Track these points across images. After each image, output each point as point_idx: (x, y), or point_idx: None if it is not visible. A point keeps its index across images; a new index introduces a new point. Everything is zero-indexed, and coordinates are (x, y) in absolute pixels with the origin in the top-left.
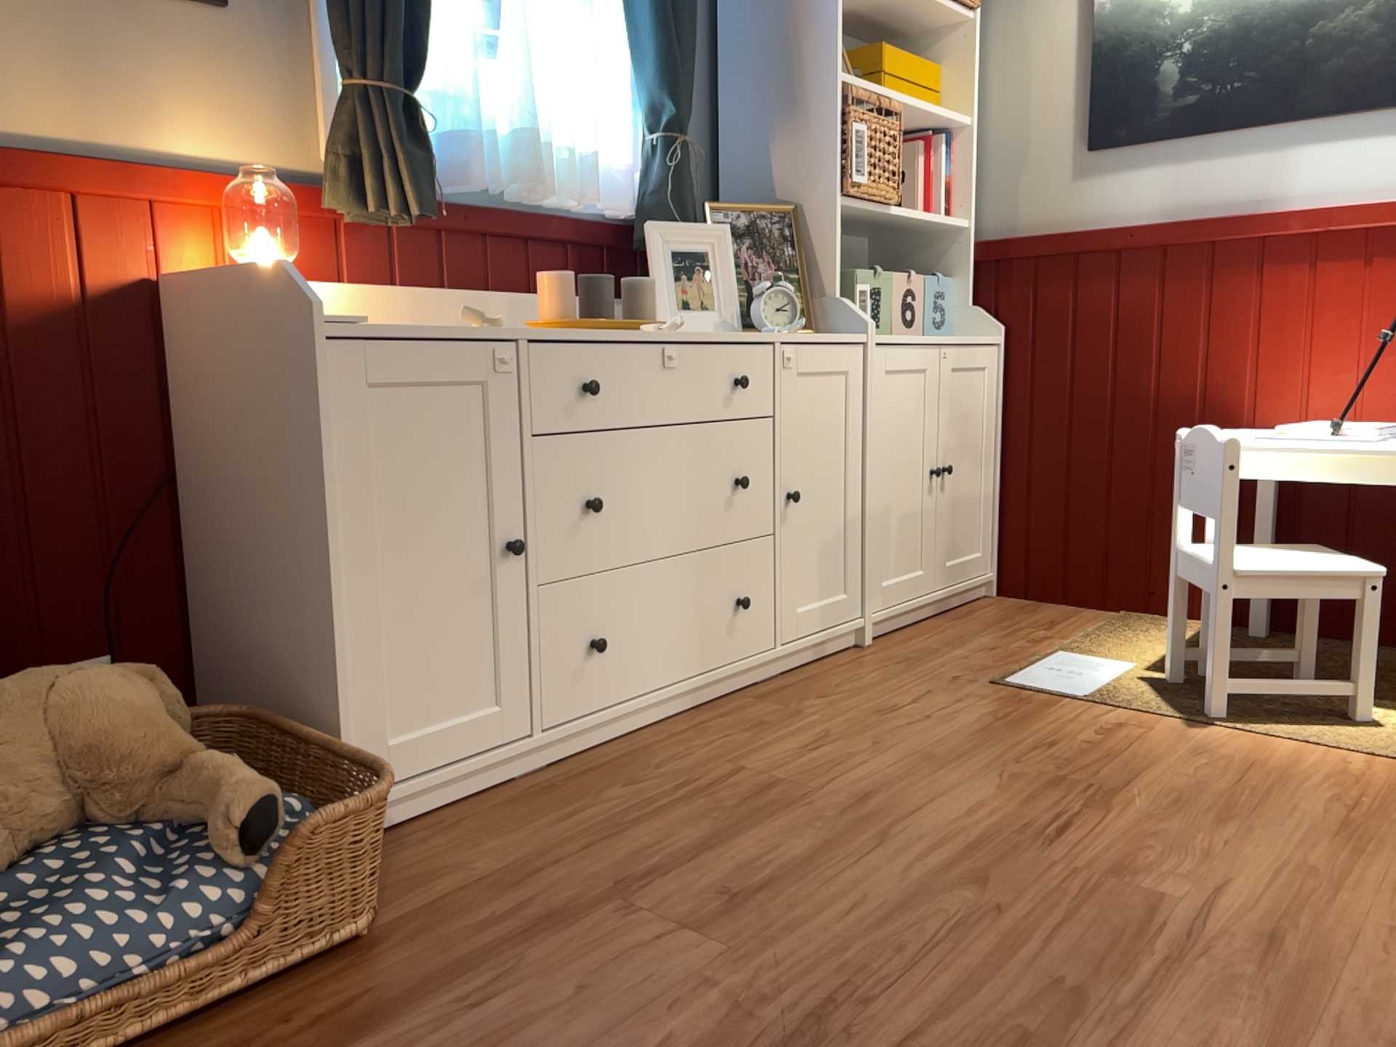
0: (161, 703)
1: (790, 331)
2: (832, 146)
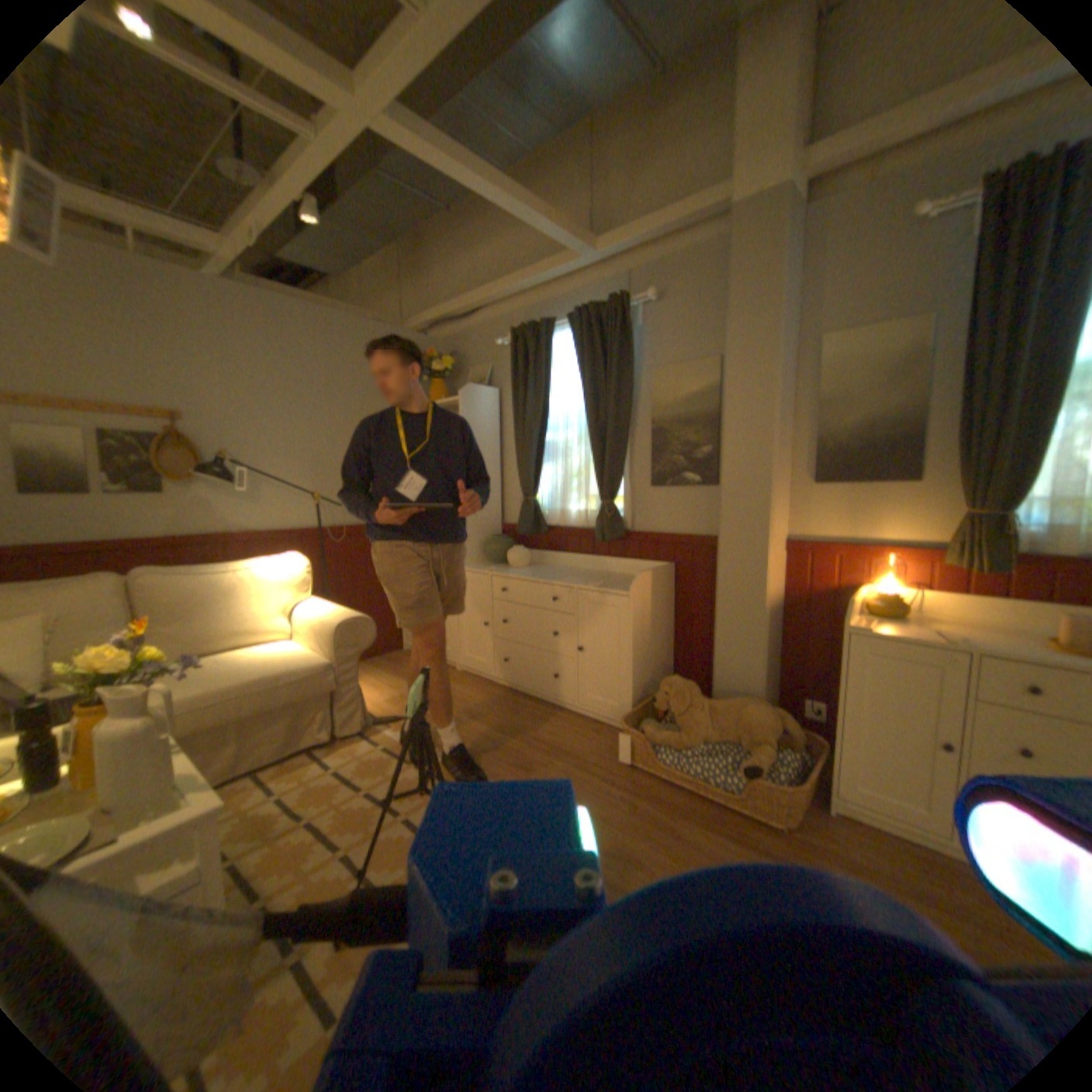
0: (778, 726)
1: None
2: None
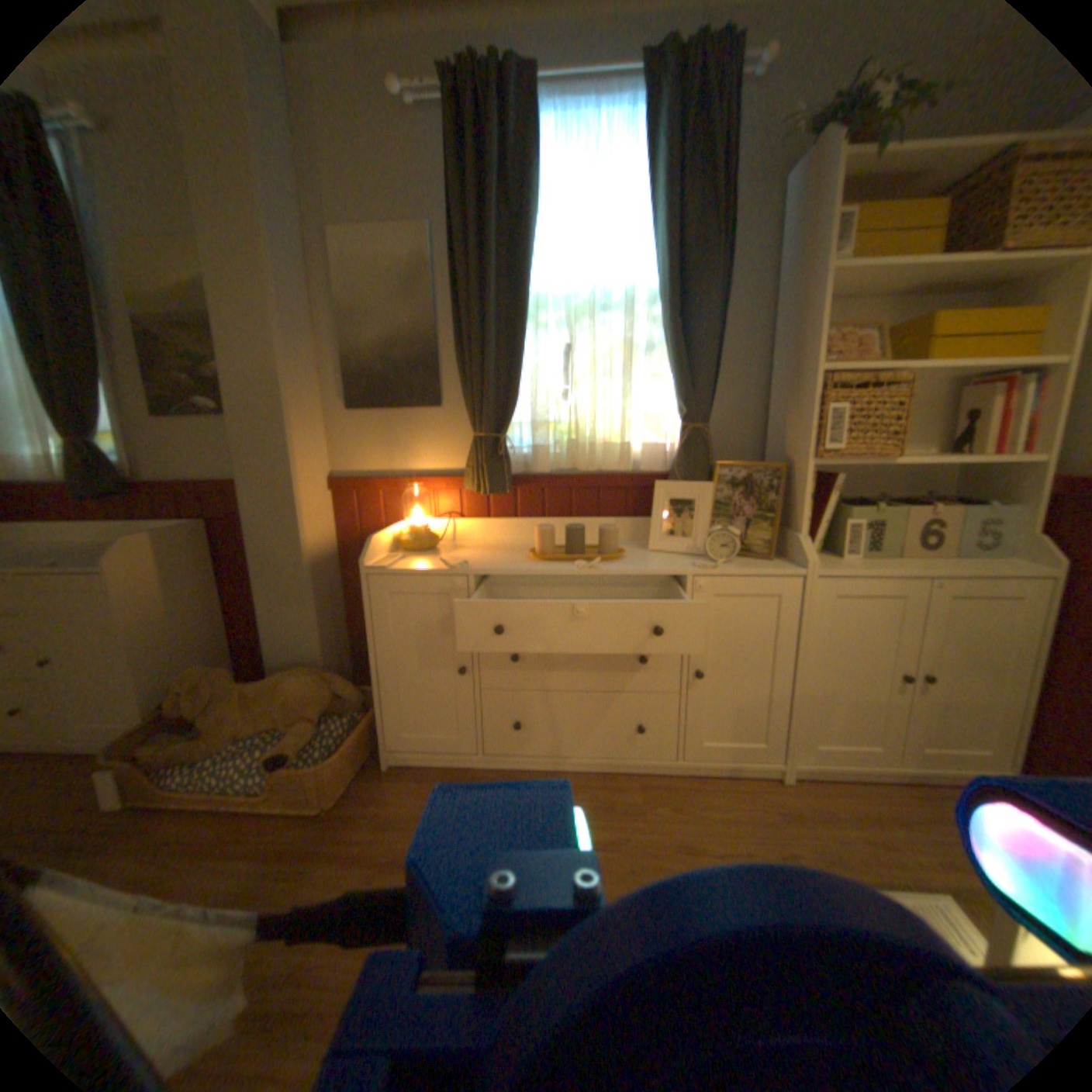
0: (323, 694)
1: (726, 564)
2: (813, 422)
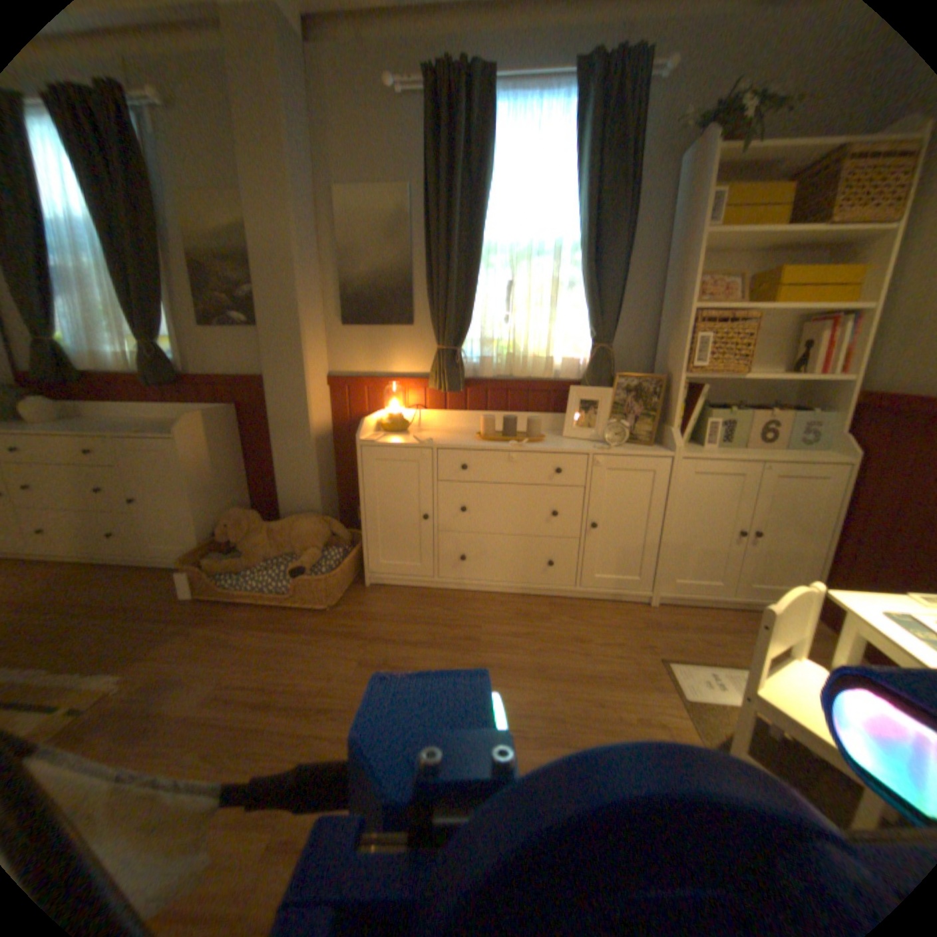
0: (325, 531)
1: (617, 447)
2: (686, 346)
